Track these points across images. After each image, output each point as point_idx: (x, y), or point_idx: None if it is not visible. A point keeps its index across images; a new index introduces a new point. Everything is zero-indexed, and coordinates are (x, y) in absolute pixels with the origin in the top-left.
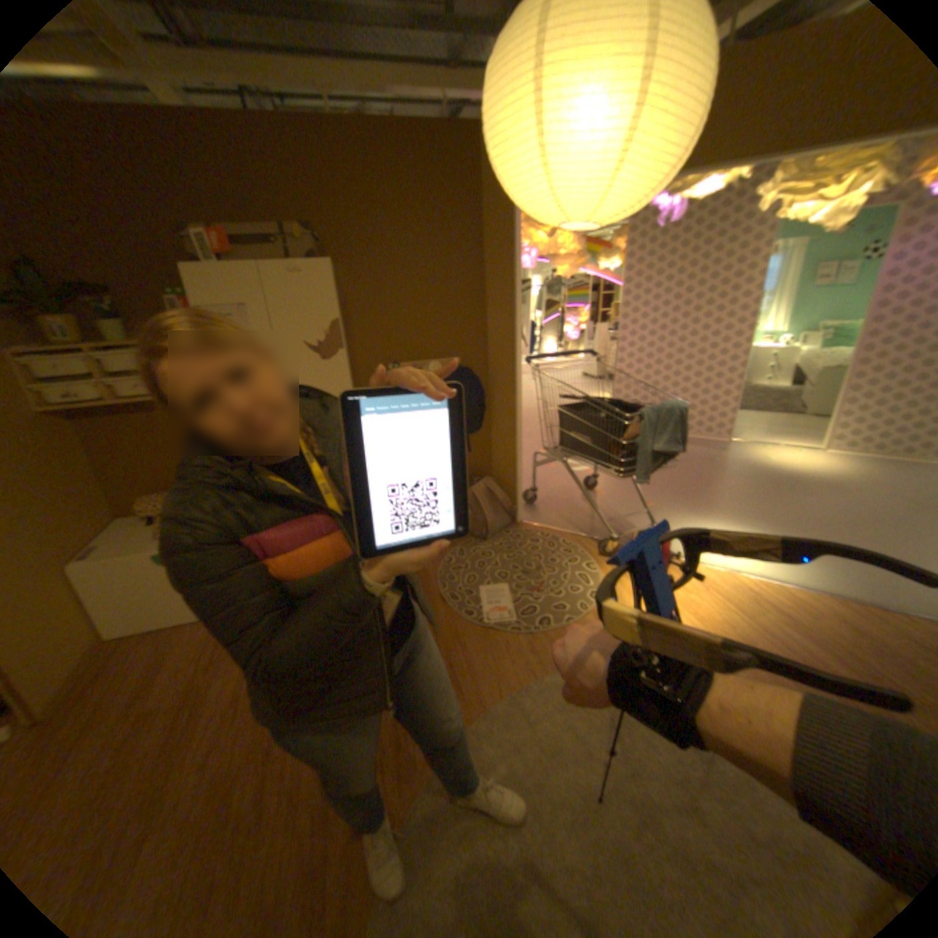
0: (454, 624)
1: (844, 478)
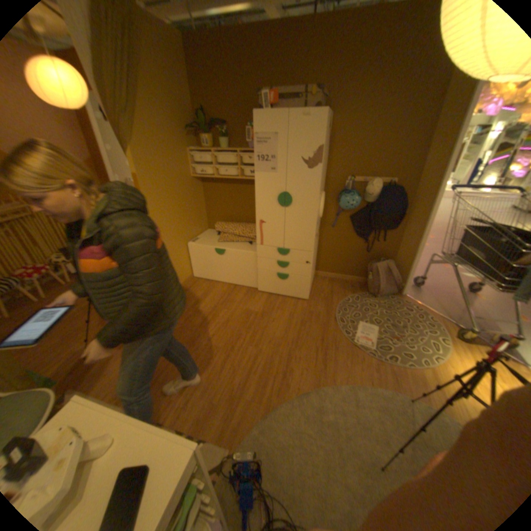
0: (337, 335)
1: None
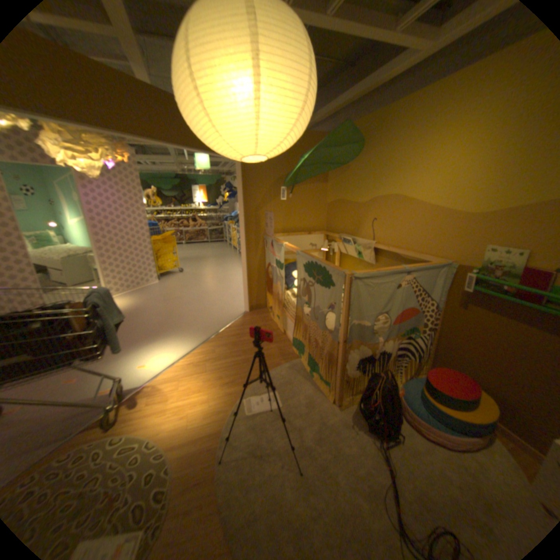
0: None
1: (134, 305)
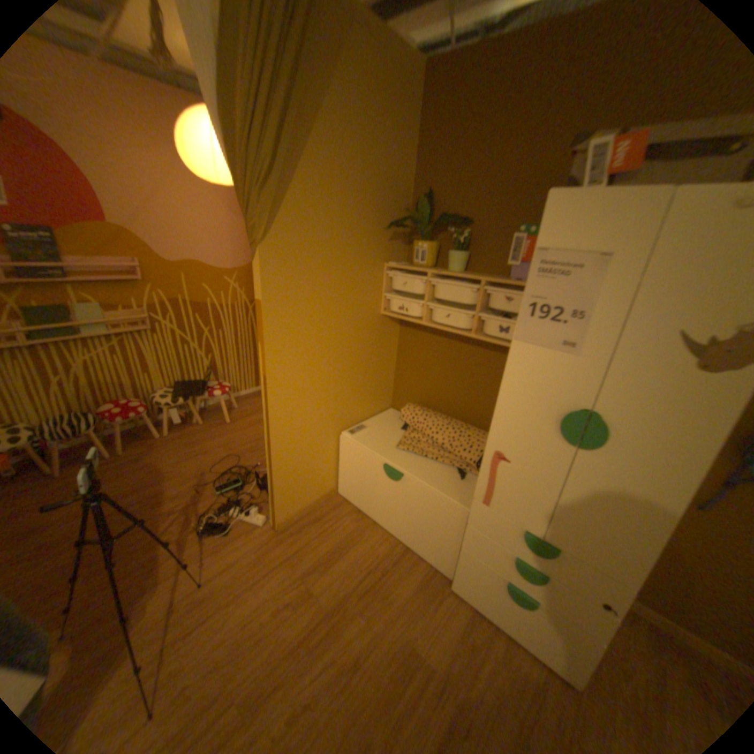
0: None
1: None
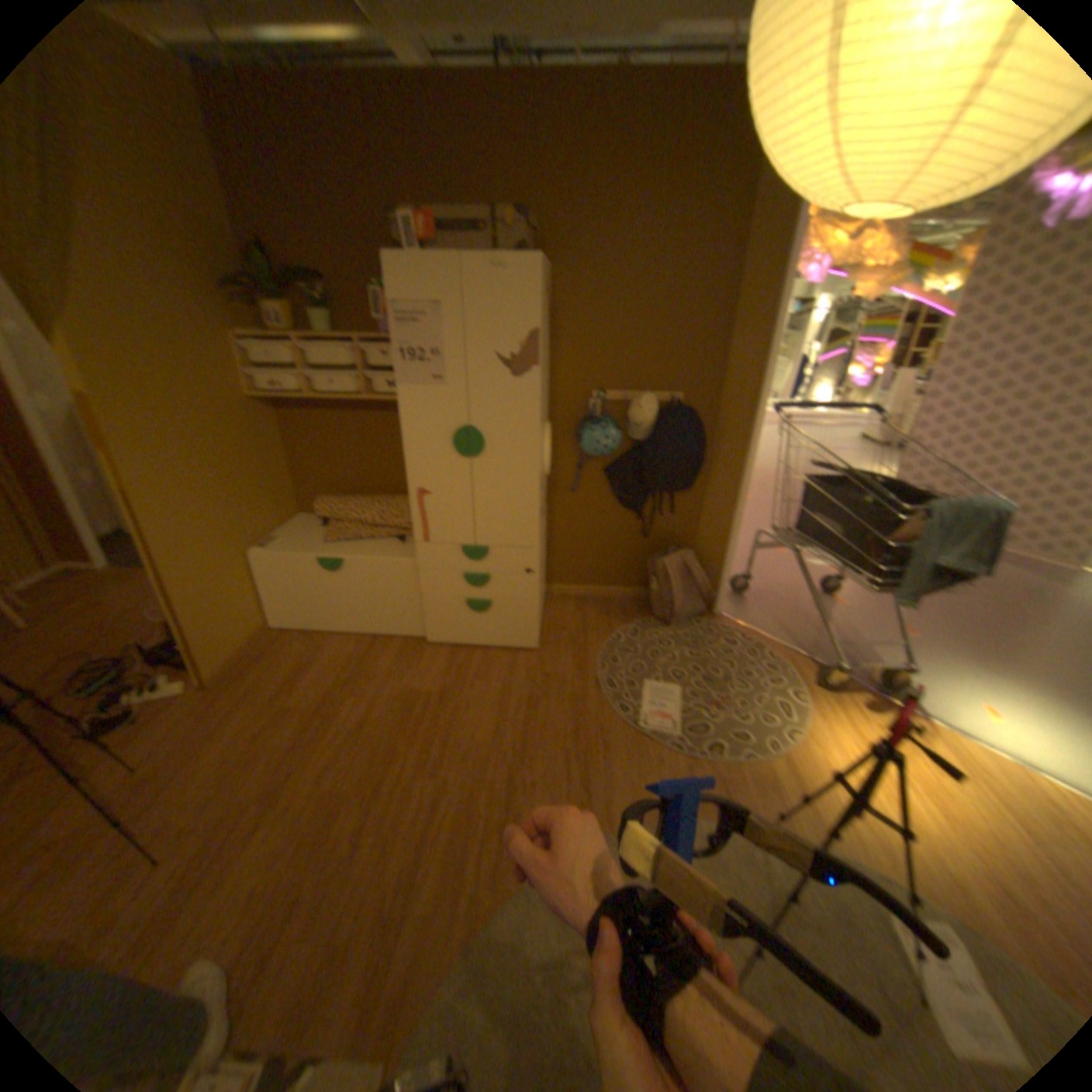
0: (601, 715)
1: None
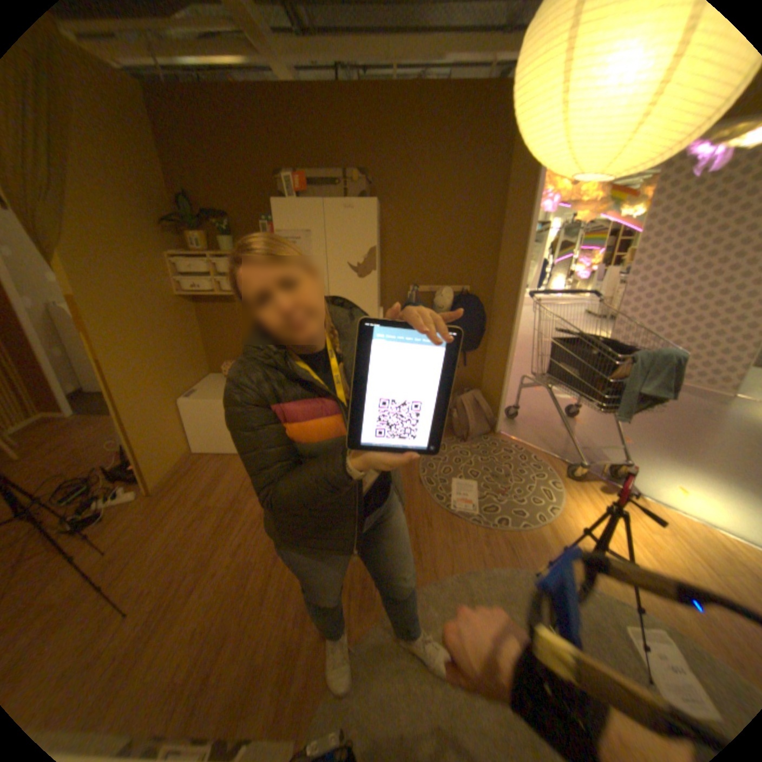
0: (425, 503)
1: None
